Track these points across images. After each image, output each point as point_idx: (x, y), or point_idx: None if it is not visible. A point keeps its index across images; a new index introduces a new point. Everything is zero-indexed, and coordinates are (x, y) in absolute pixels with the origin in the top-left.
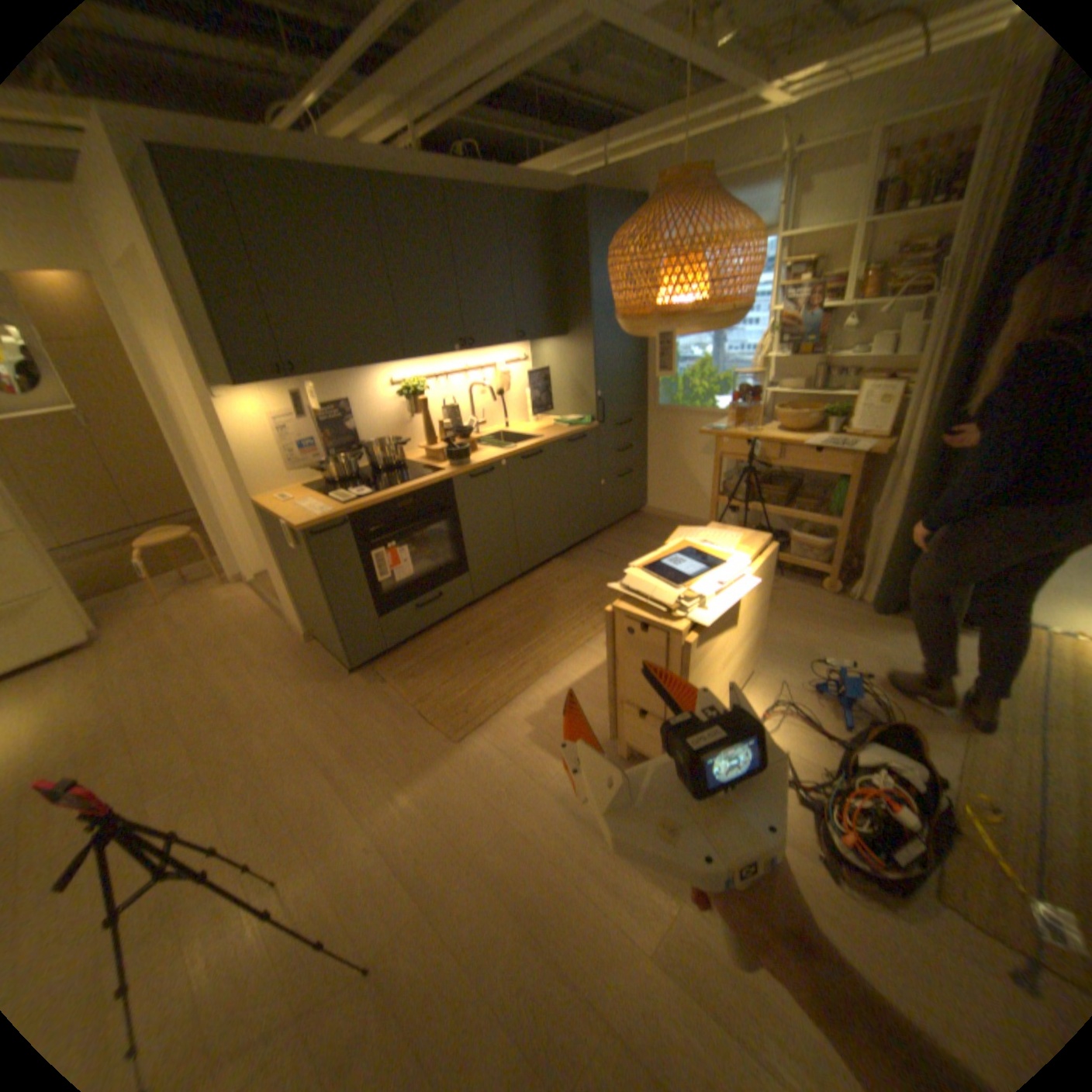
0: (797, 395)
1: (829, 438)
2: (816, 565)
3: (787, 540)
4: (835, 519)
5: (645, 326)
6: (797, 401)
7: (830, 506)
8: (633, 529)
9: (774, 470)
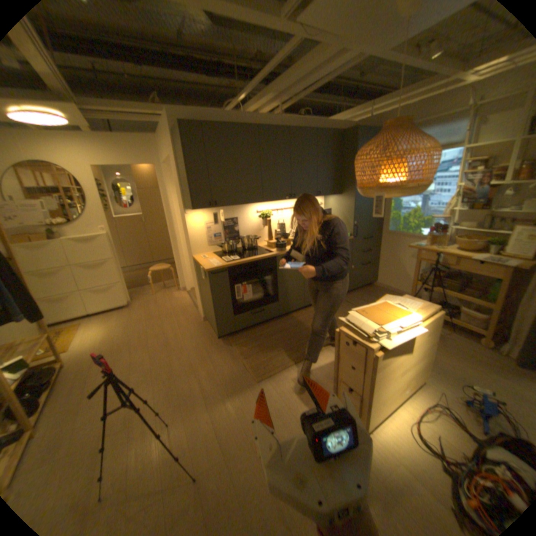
0: (472, 230)
1: (490, 256)
2: (477, 329)
3: (460, 311)
4: (492, 304)
5: (369, 192)
6: (472, 233)
7: (489, 296)
8: (368, 292)
9: (455, 270)
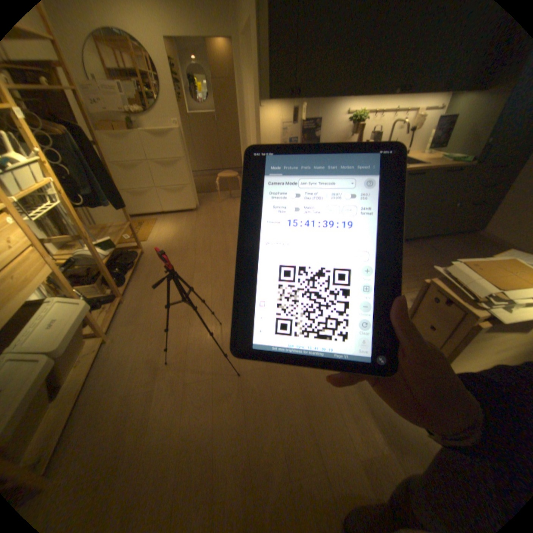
0: None
1: None
2: None
3: None
4: None
5: None
6: None
7: None
8: (466, 241)
9: None
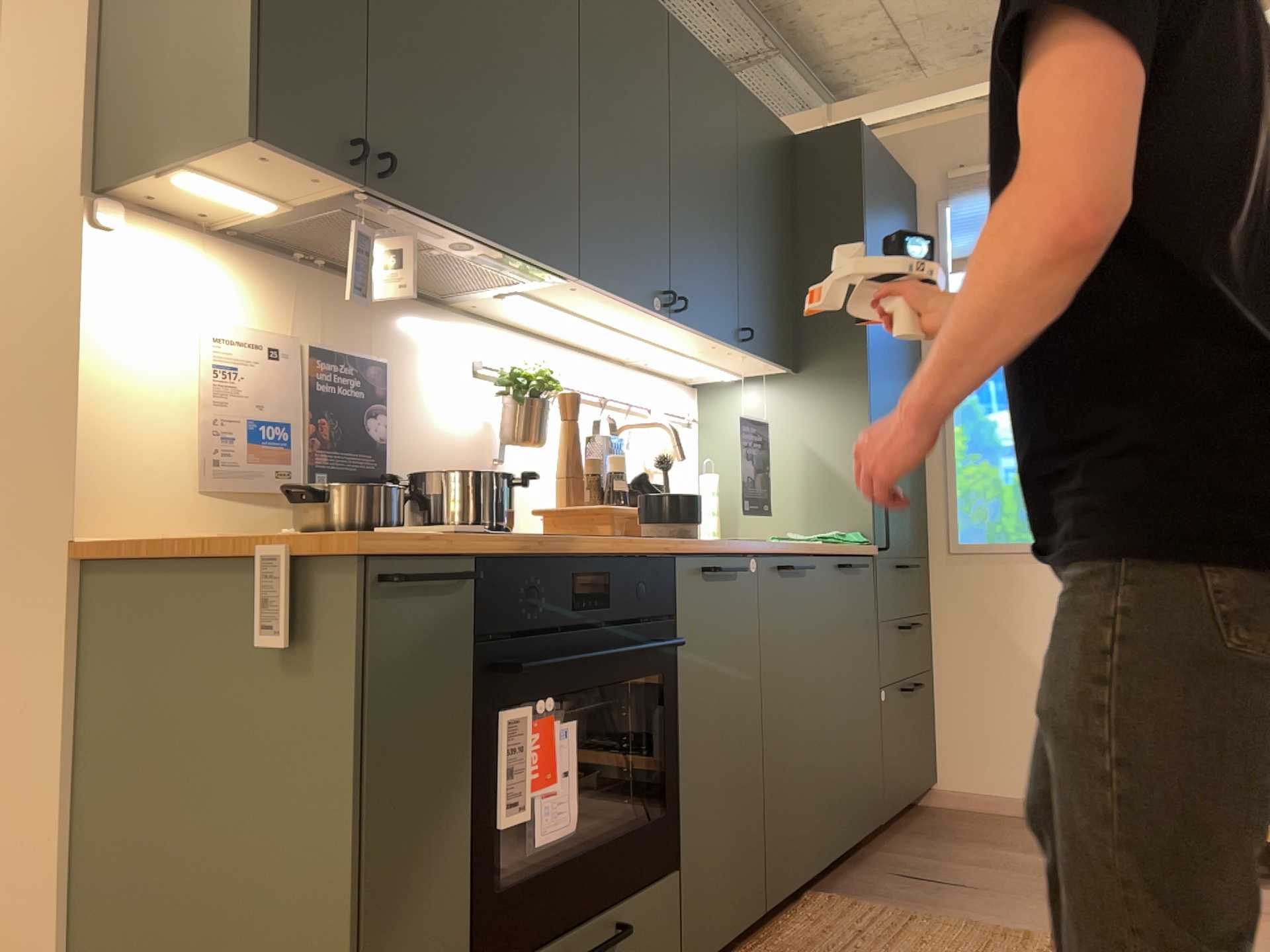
0: None
1: None
2: None
3: None
4: None
5: None
6: None
7: None
8: (944, 831)
9: None
